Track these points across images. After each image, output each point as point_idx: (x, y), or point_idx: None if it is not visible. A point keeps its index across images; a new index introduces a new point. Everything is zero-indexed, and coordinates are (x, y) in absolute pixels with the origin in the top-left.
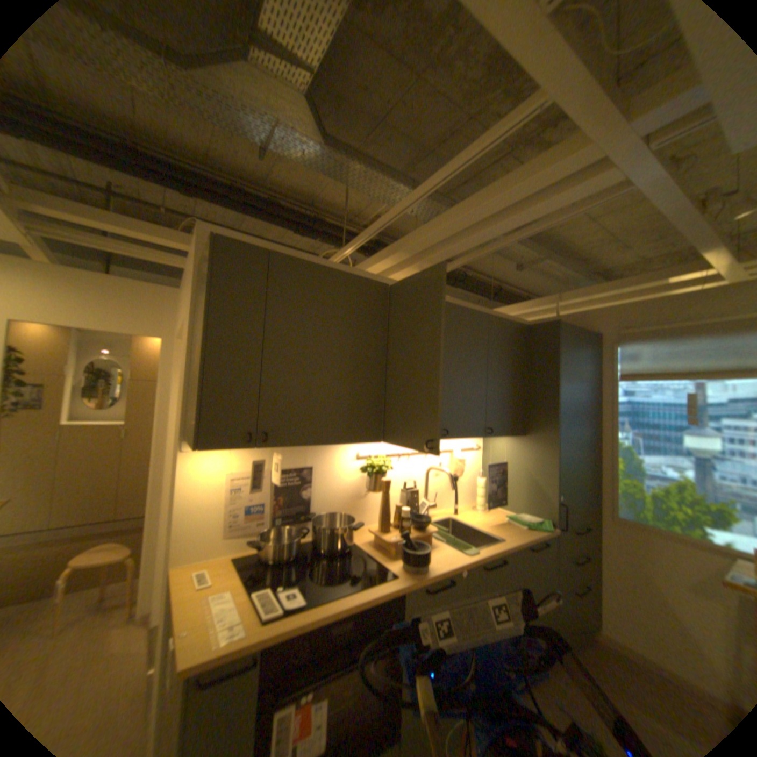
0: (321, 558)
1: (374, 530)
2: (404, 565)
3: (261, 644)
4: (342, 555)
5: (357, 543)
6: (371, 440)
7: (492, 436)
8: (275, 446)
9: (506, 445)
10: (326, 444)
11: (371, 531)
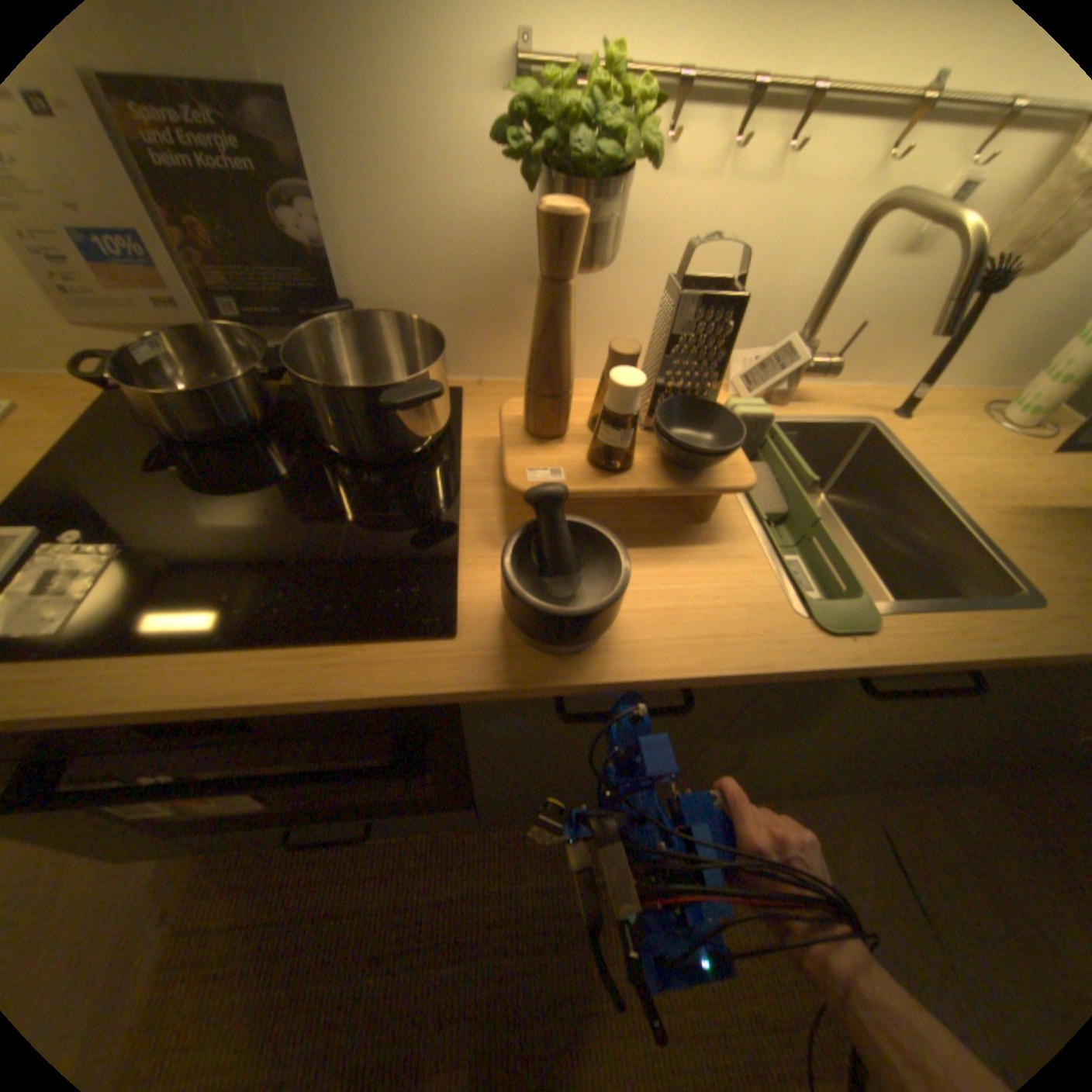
0: (321, 456)
1: (515, 415)
2: (496, 603)
3: None
4: (387, 464)
5: (474, 431)
6: None
7: None
8: None
9: None
10: None
11: (501, 418)
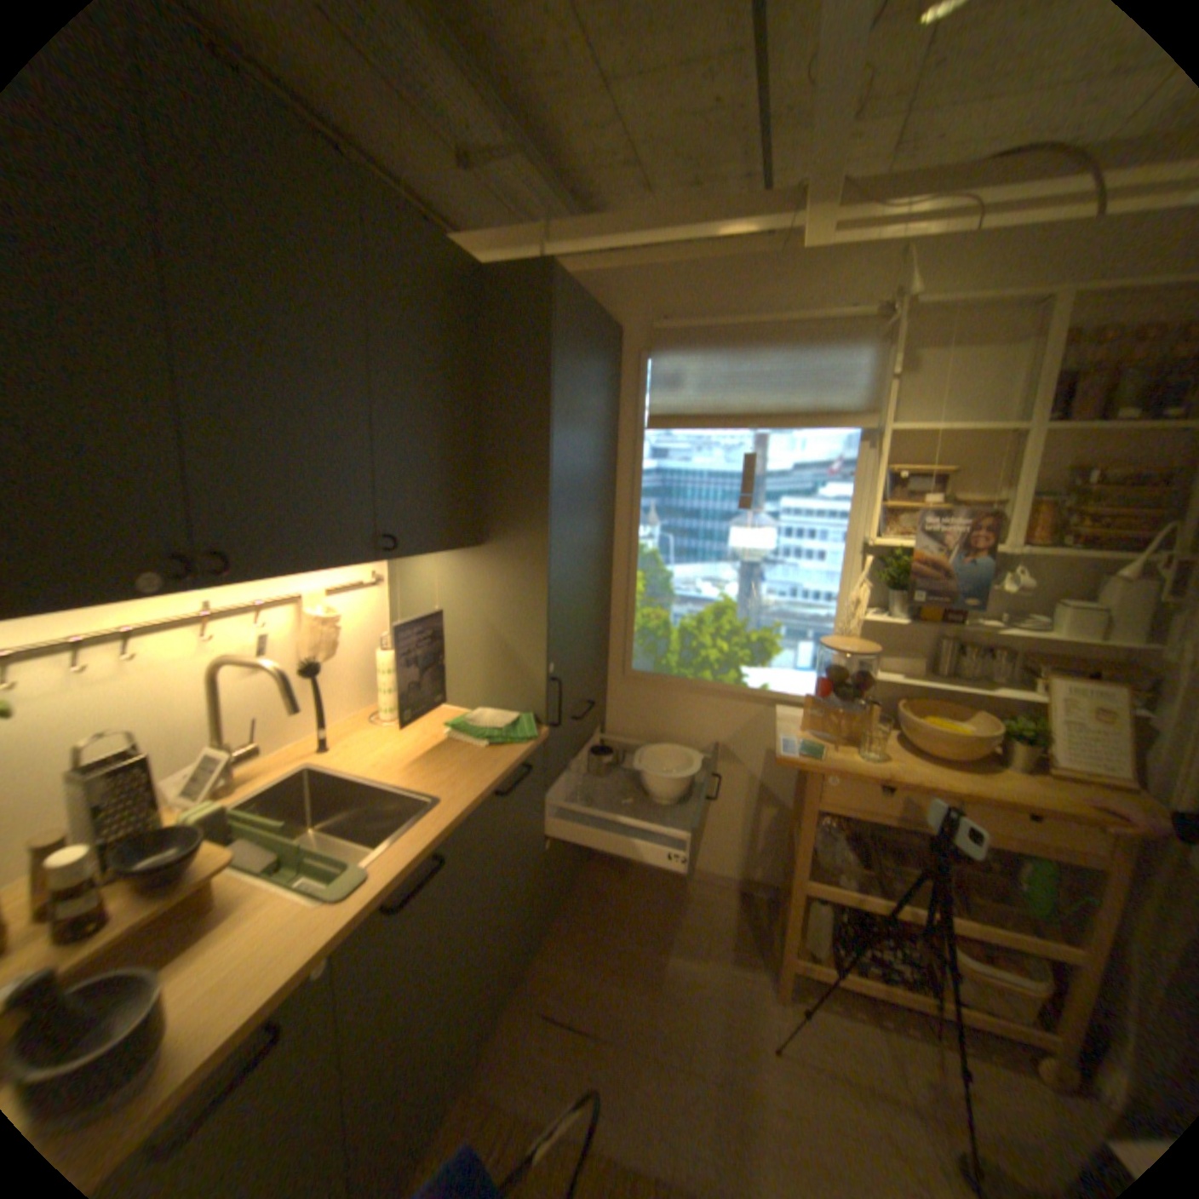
0: None
1: None
2: None
3: None
4: None
5: None
6: None
7: (398, 557)
8: None
9: (440, 569)
10: None
11: None
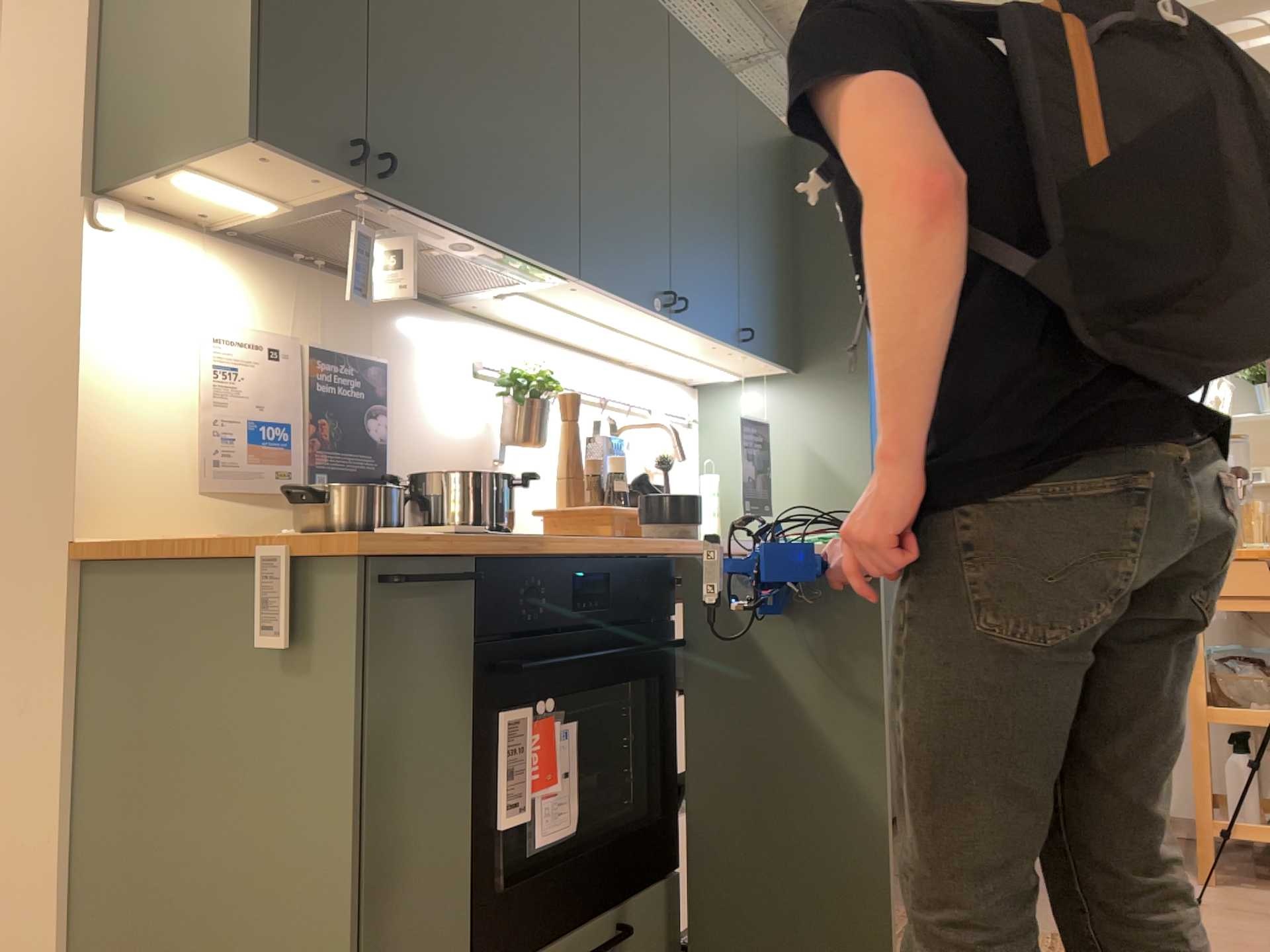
0: None
1: (549, 509)
2: (655, 526)
3: (478, 544)
4: None
5: None
6: (553, 276)
7: (748, 354)
8: (384, 212)
9: (758, 403)
10: (483, 241)
11: (544, 510)
